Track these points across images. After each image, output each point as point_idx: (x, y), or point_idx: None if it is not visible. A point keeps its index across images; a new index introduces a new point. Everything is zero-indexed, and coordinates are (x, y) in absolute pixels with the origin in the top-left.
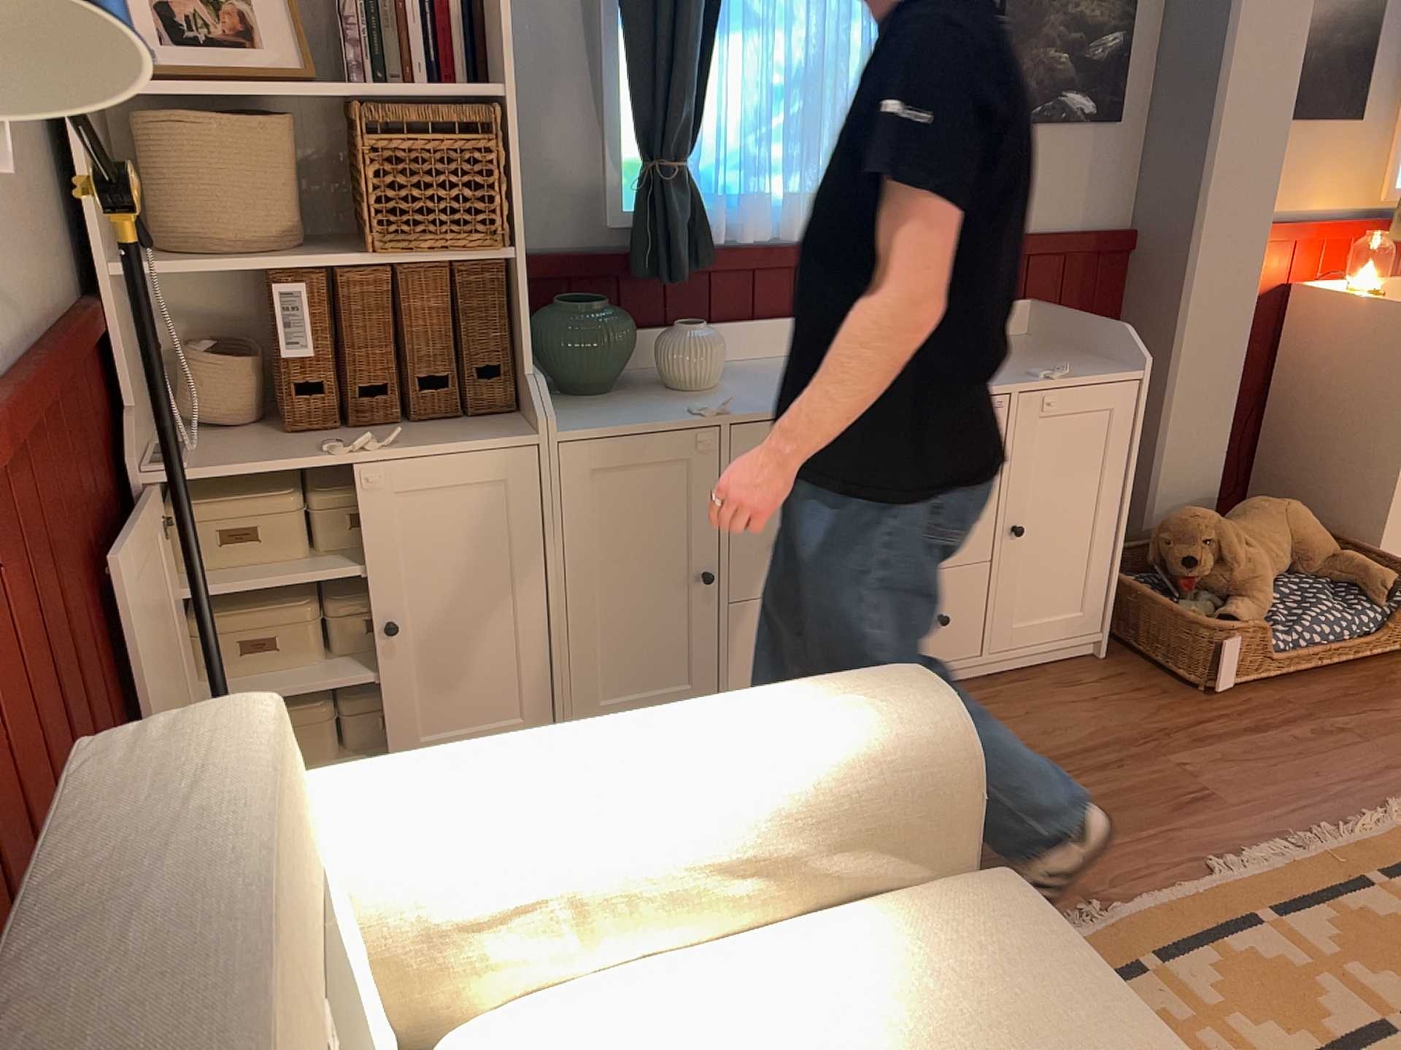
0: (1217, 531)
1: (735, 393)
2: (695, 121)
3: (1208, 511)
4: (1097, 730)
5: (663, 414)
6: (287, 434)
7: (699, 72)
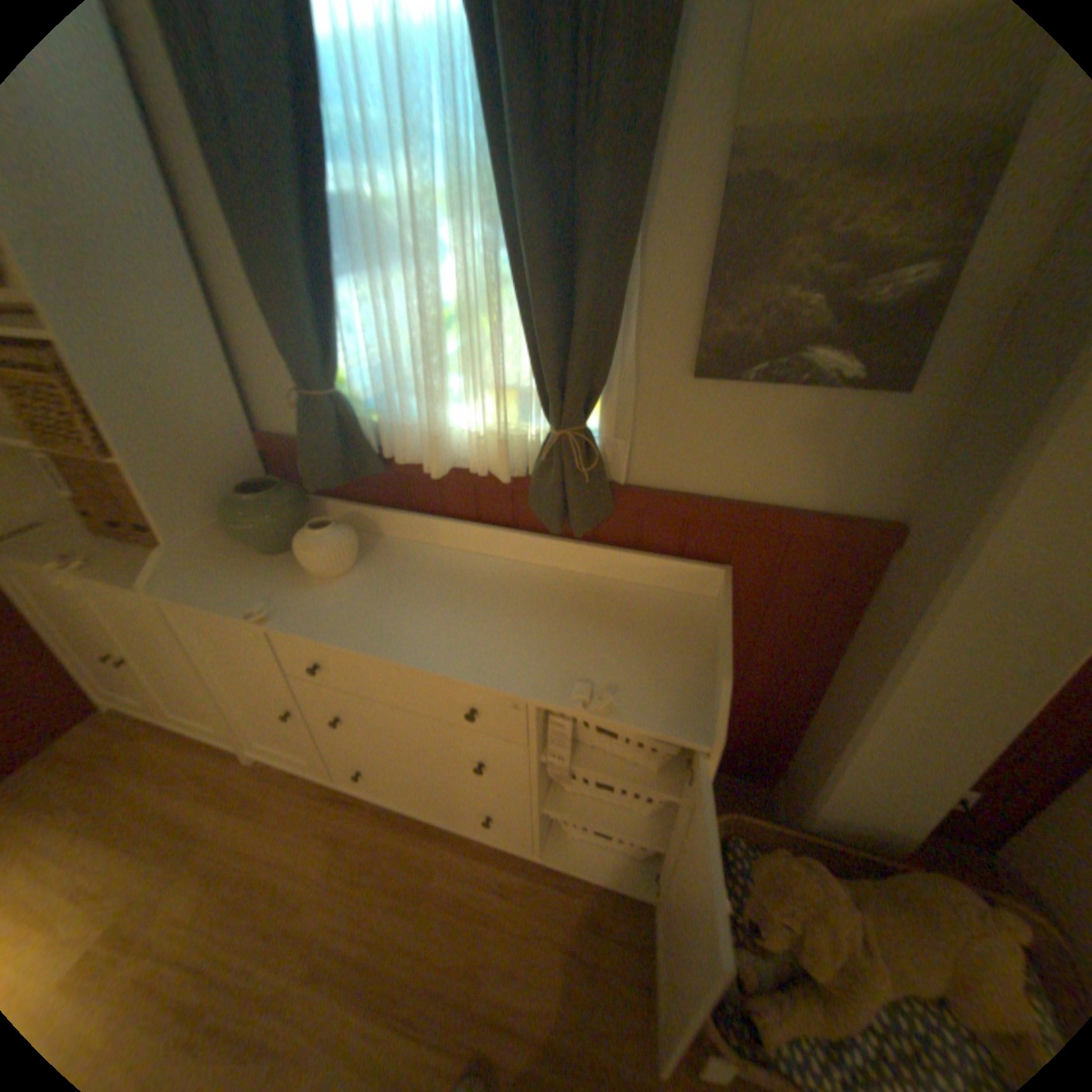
0: (810, 925)
1: (332, 593)
2: (326, 355)
3: (824, 892)
4: (547, 1013)
5: (236, 604)
6: (88, 533)
7: (318, 307)
